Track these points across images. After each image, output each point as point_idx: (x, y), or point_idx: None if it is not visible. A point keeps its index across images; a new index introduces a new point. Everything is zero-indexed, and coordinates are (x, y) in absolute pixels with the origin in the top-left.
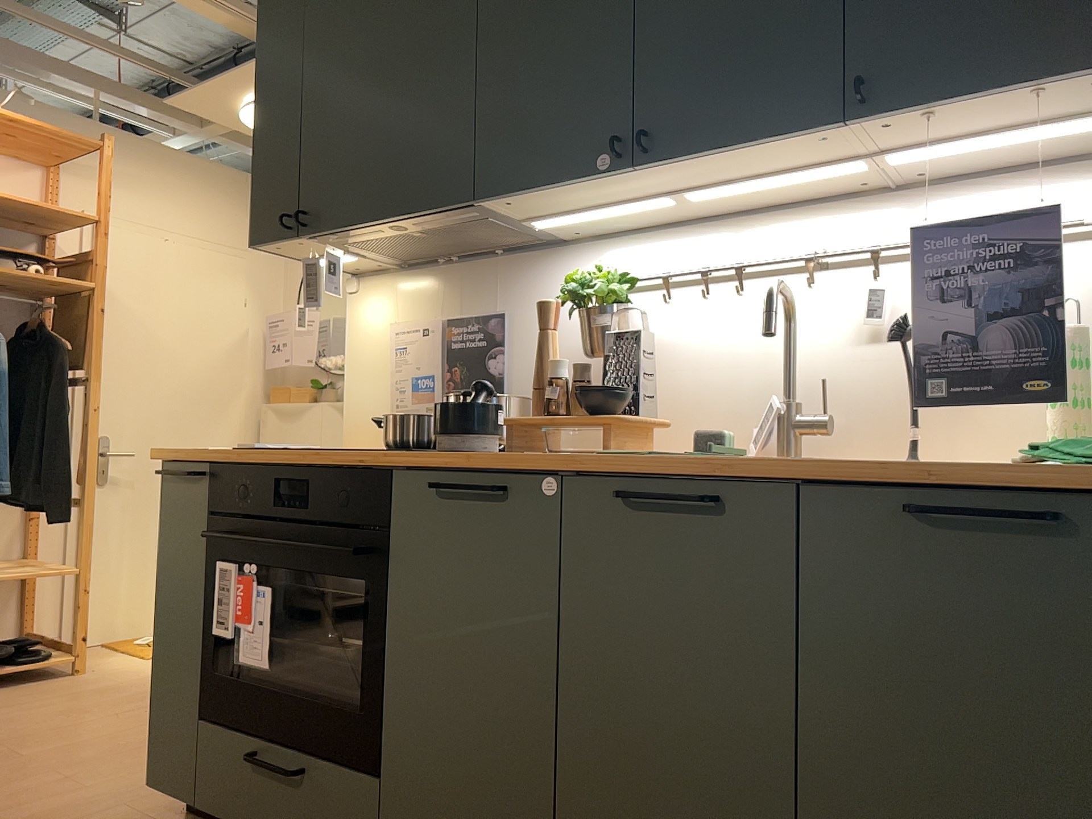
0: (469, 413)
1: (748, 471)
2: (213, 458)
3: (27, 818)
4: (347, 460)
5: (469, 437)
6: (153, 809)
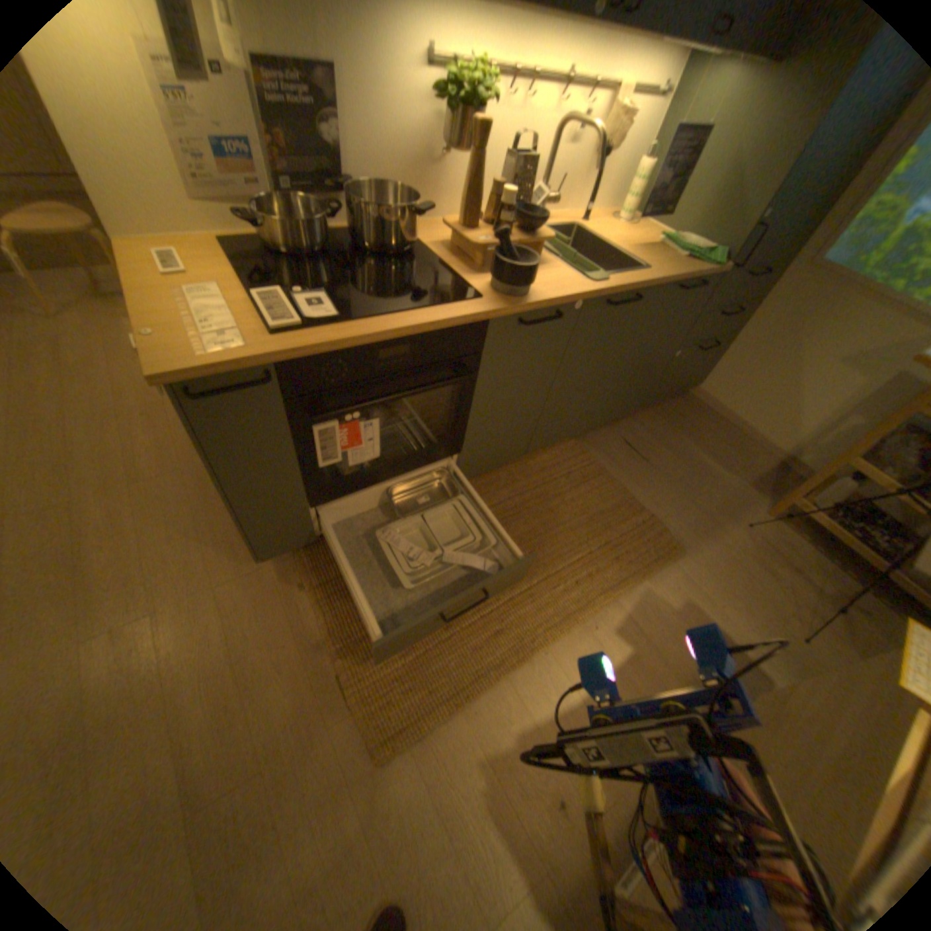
0: (531, 267)
1: (651, 284)
2: (270, 355)
3: (183, 653)
4: (447, 320)
5: (526, 283)
6: (234, 571)
